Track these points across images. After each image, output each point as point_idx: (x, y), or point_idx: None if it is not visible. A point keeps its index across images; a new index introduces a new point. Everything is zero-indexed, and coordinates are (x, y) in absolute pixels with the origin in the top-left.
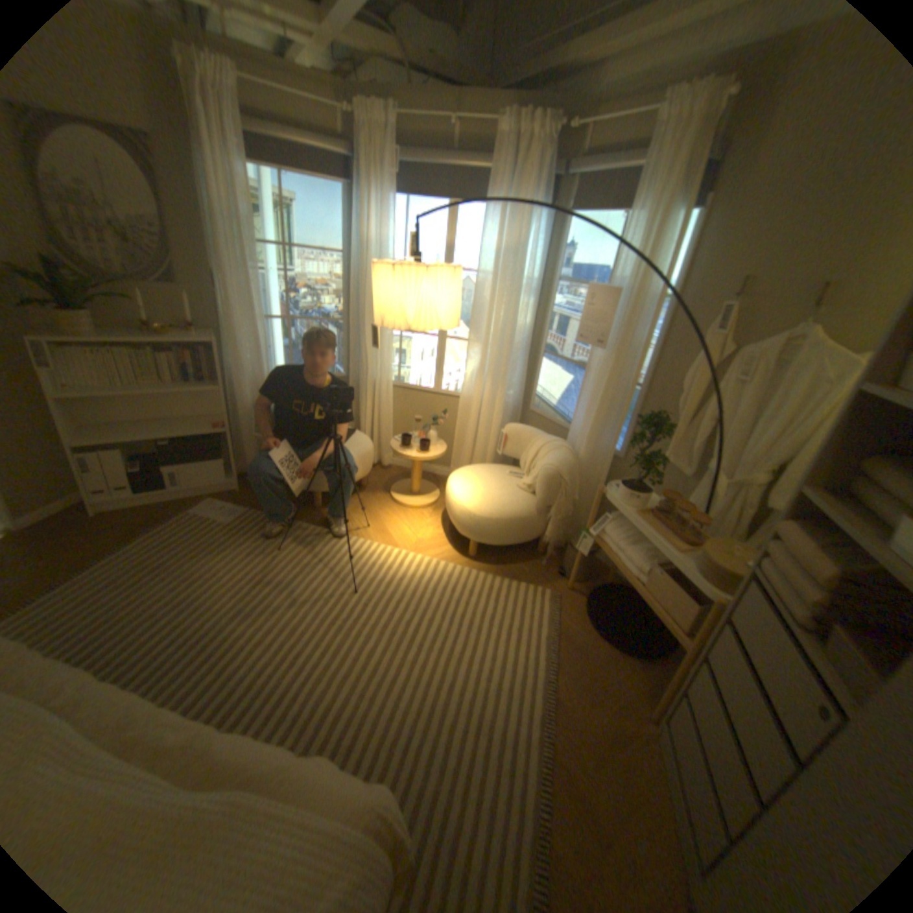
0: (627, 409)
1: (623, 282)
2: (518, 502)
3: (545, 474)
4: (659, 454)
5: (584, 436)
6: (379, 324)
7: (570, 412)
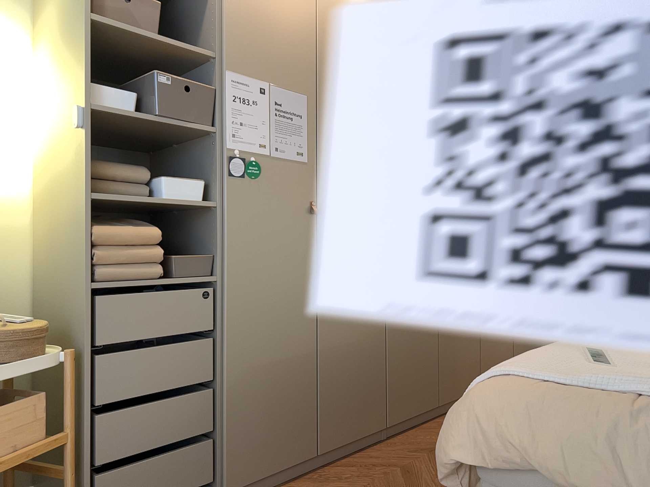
0: None
1: None
2: None
3: None
4: None
5: None
6: None
7: None
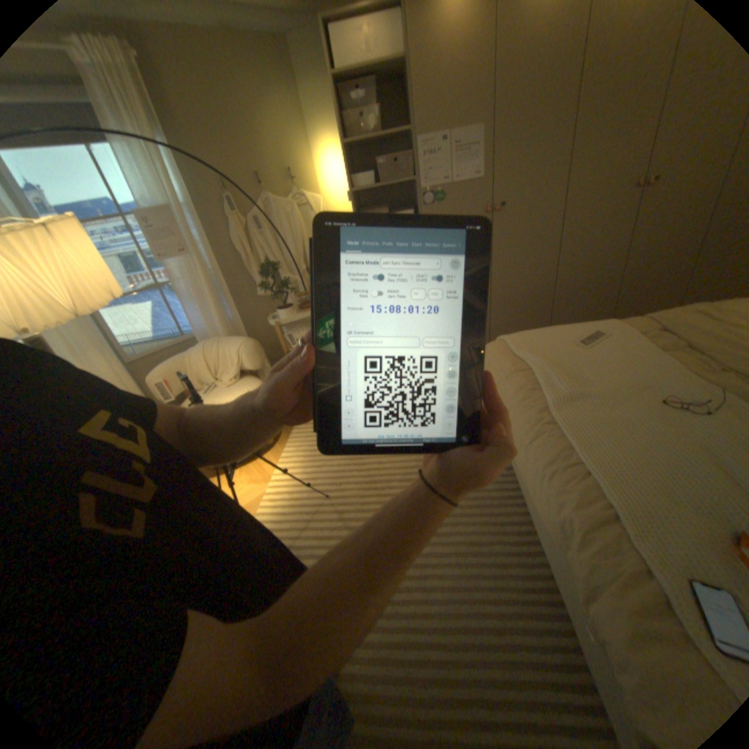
0: (226, 285)
1: (154, 202)
2: (250, 384)
3: (249, 348)
4: (282, 281)
5: (212, 325)
6: (62, 319)
7: (172, 329)
